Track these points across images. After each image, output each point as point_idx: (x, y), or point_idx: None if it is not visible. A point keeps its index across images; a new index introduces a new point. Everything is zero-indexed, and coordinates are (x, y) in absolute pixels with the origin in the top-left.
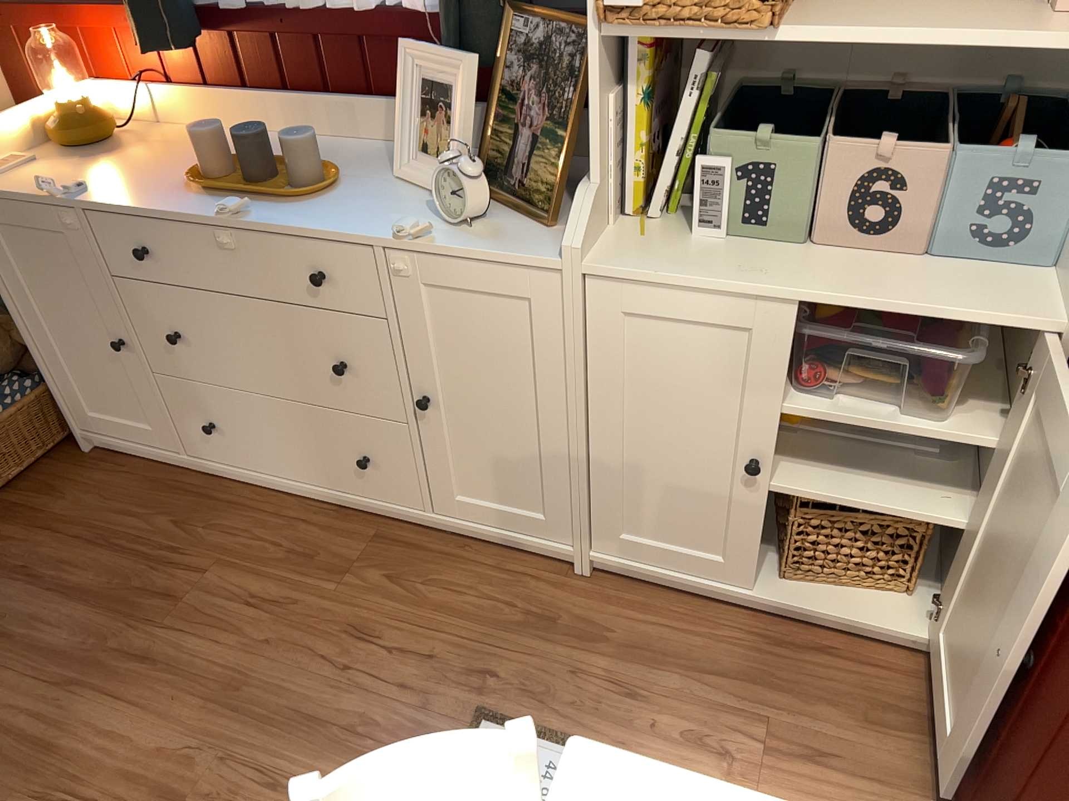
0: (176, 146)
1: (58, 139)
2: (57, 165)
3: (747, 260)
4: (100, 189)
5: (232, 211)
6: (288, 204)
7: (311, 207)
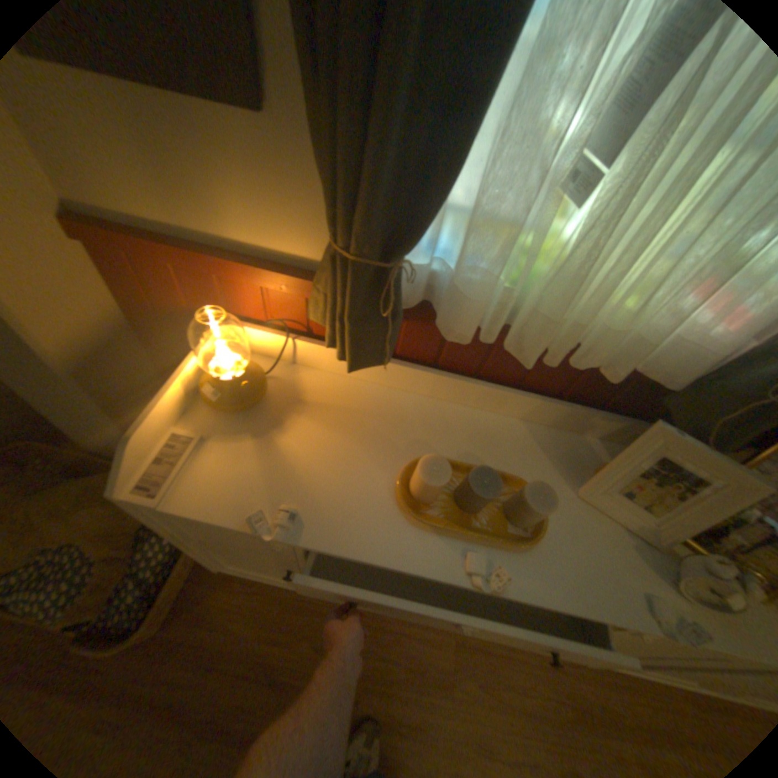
0: (338, 413)
1: (221, 410)
2: (232, 449)
3: None
4: (314, 516)
5: (499, 593)
6: (525, 556)
7: (547, 561)
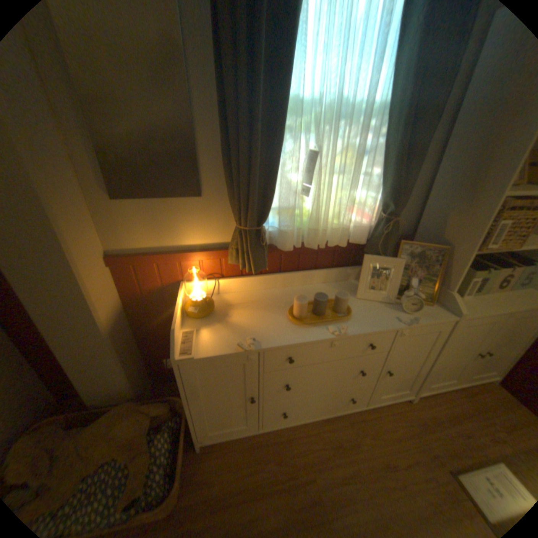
0: (248, 304)
1: (199, 316)
2: (211, 330)
3: (488, 305)
4: (261, 338)
5: (345, 333)
6: (348, 322)
7: (357, 321)
